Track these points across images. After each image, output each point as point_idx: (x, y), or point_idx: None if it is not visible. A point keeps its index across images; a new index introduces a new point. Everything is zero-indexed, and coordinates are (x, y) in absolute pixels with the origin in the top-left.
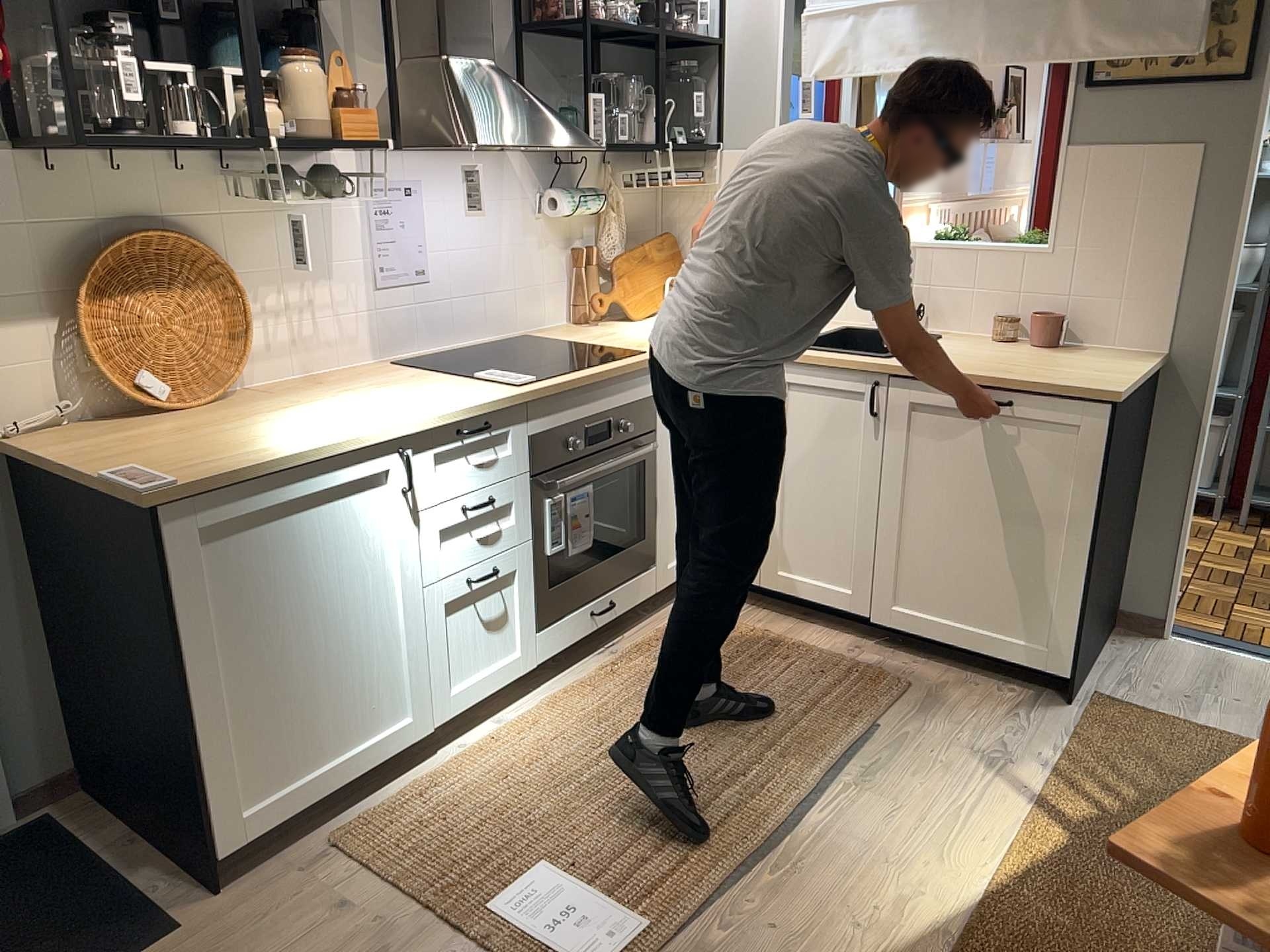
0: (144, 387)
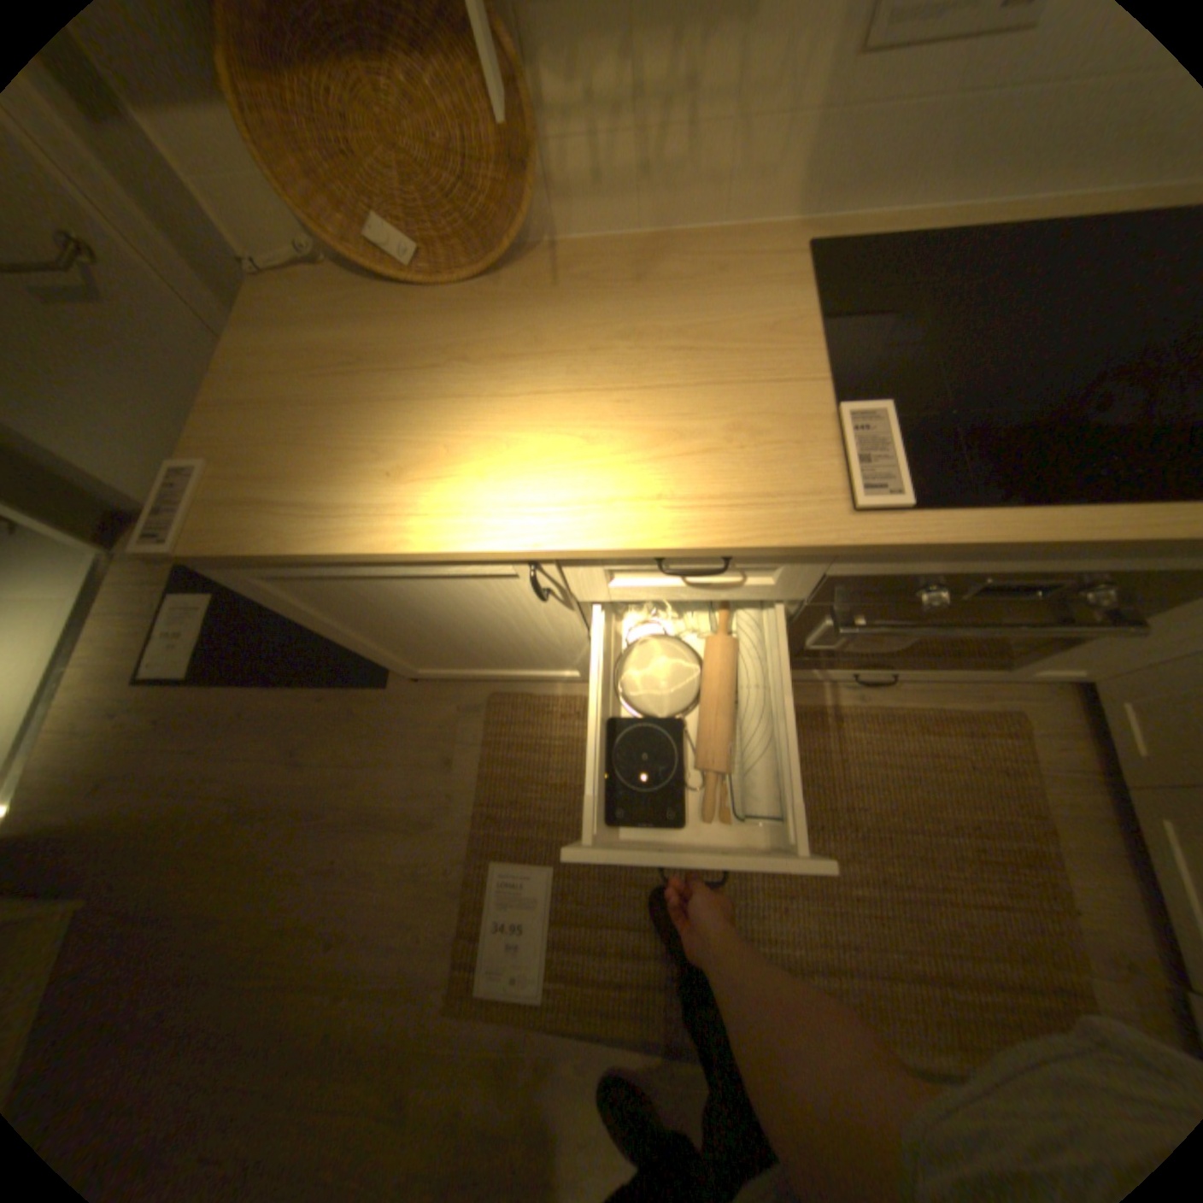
0: (374, 235)
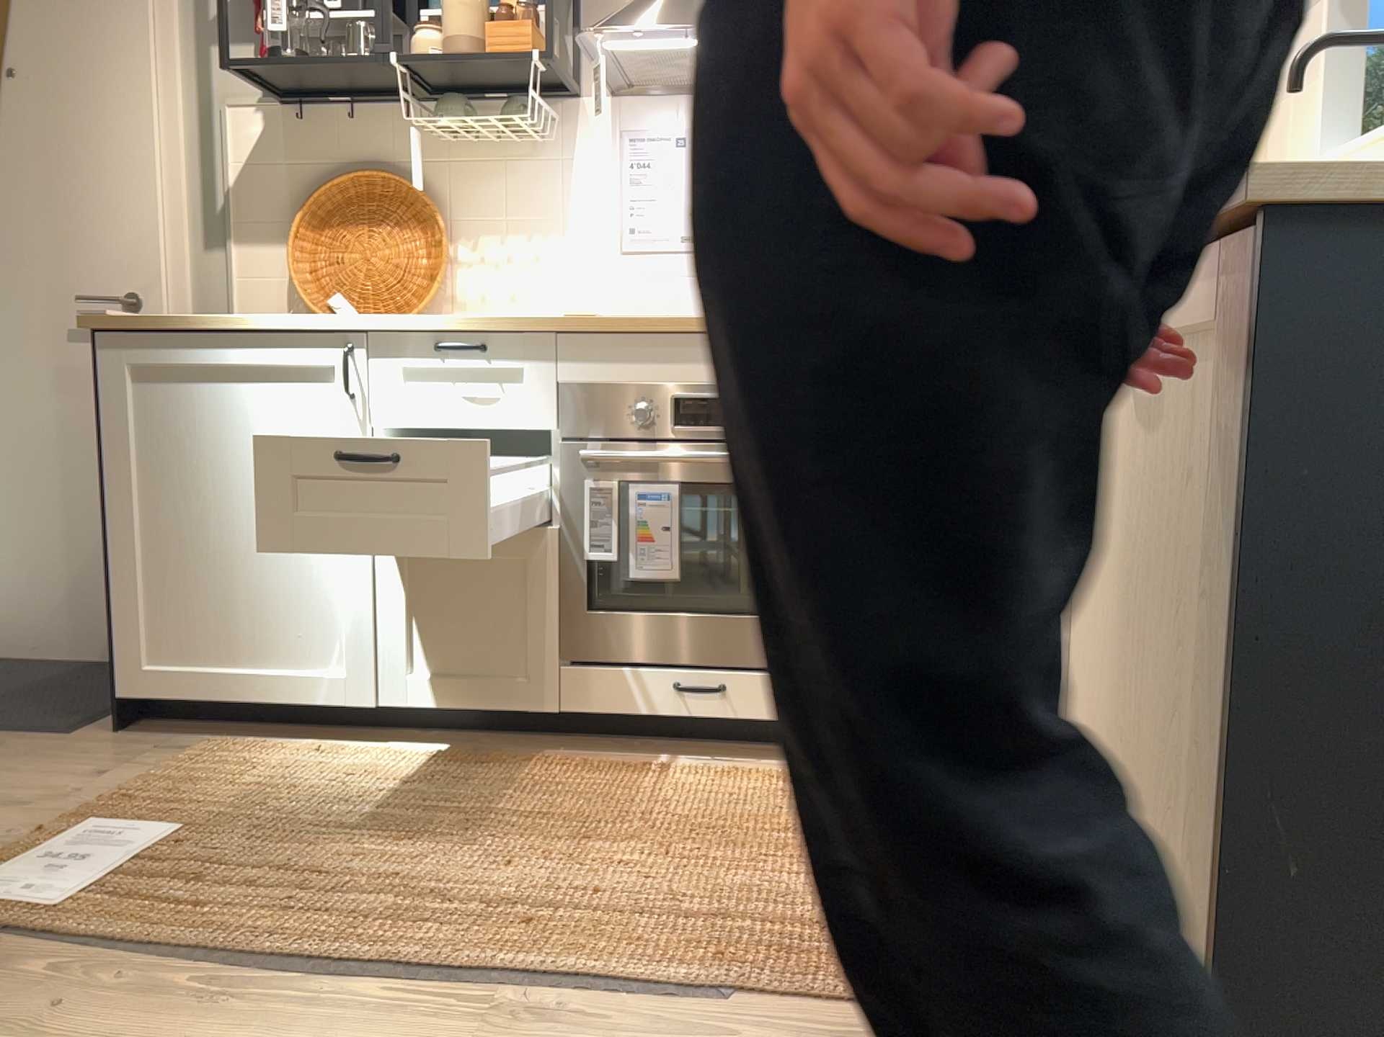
0: (331, 307)
